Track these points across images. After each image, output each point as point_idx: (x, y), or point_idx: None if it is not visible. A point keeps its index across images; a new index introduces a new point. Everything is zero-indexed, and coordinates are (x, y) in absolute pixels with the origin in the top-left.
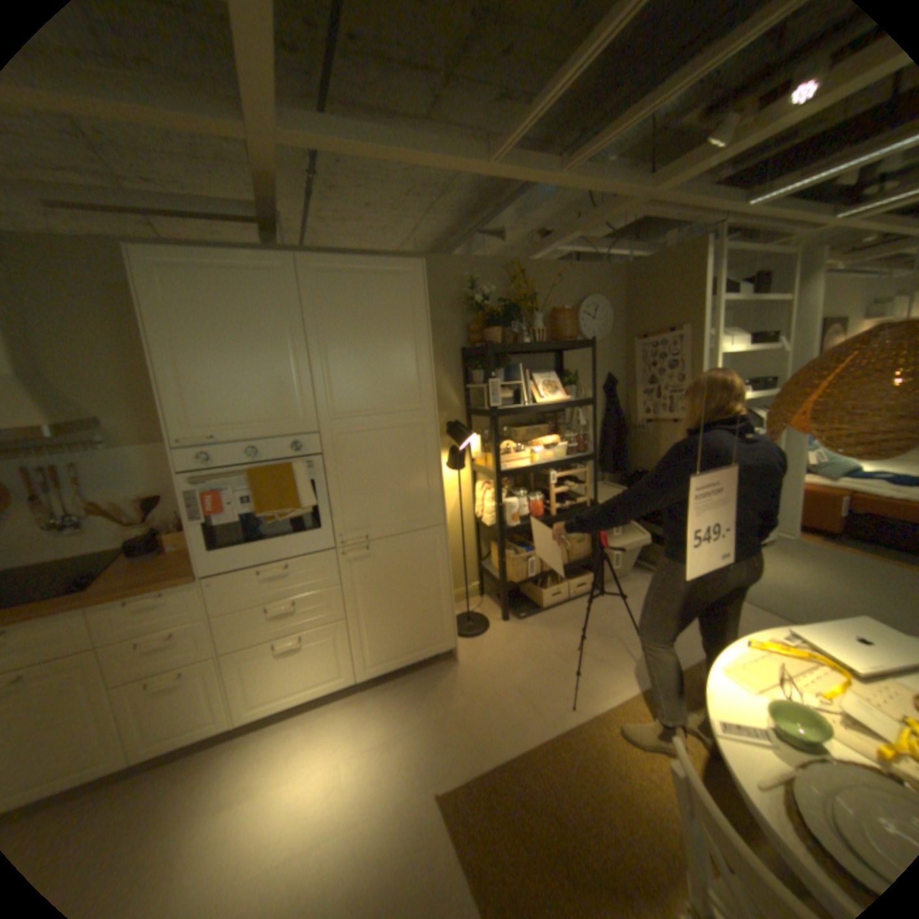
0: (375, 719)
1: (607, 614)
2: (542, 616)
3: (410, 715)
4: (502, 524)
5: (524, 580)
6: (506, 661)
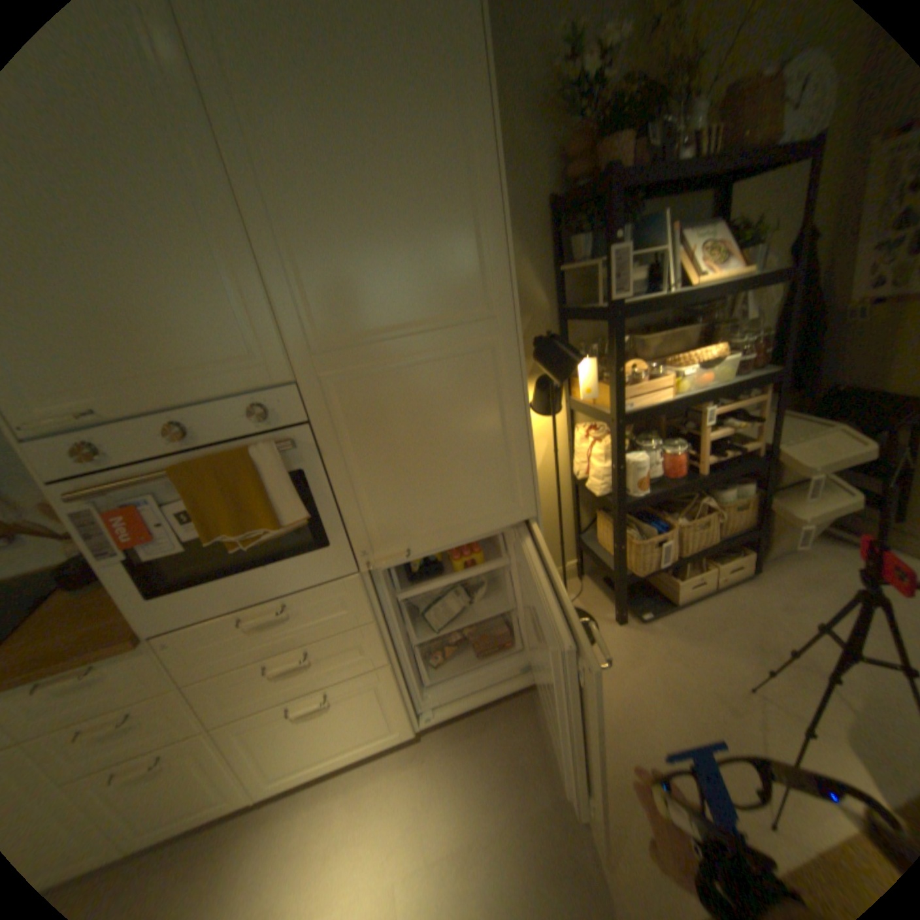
0: (445, 795)
1: (787, 620)
2: (678, 617)
3: (495, 794)
4: (624, 496)
5: (653, 572)
6: (634, 700)
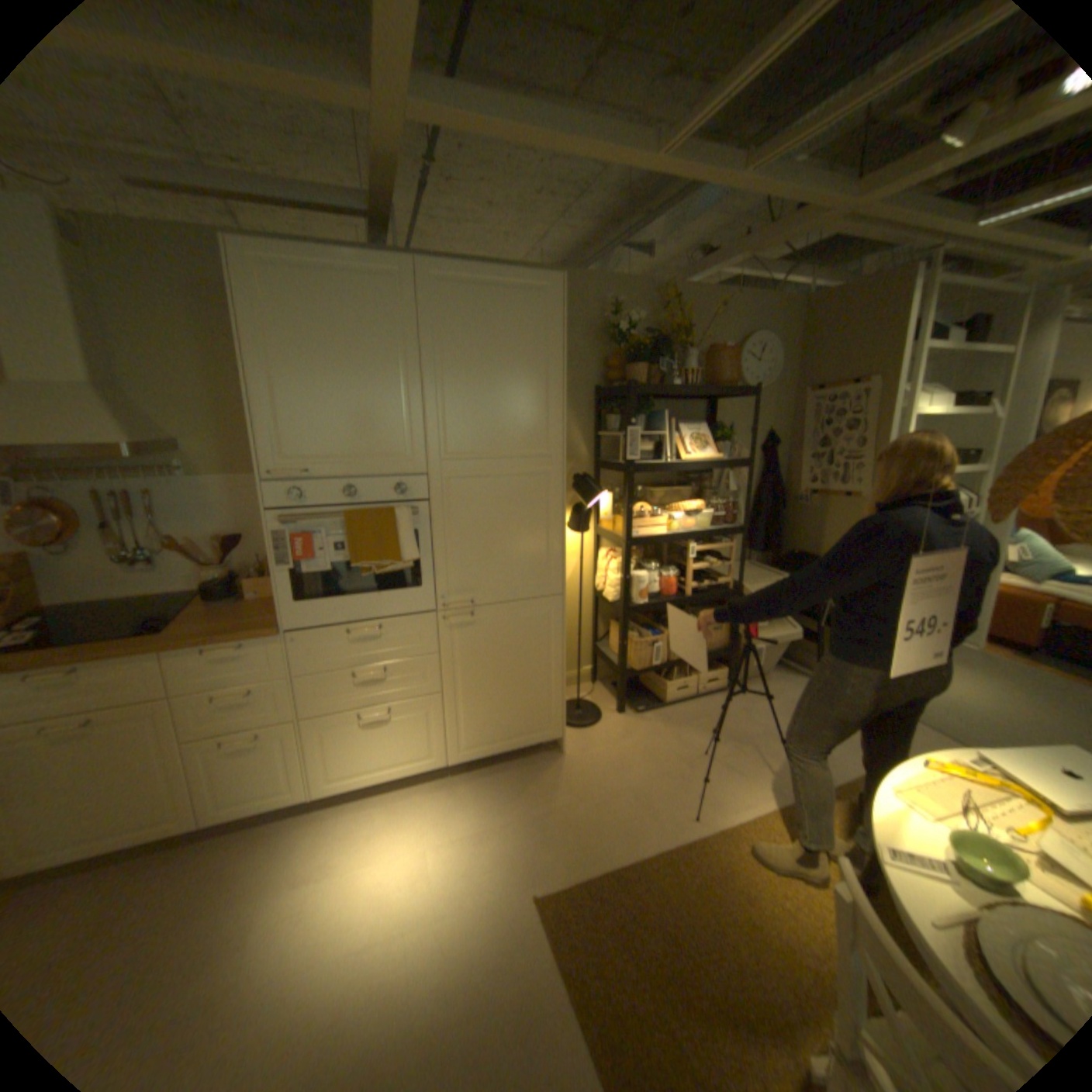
0: (467, 807)
1: (741, 717)
2: (664, 712)
3: (506, 807)
4: (627, 601)
5: (646, 668)
6: (619, 758)
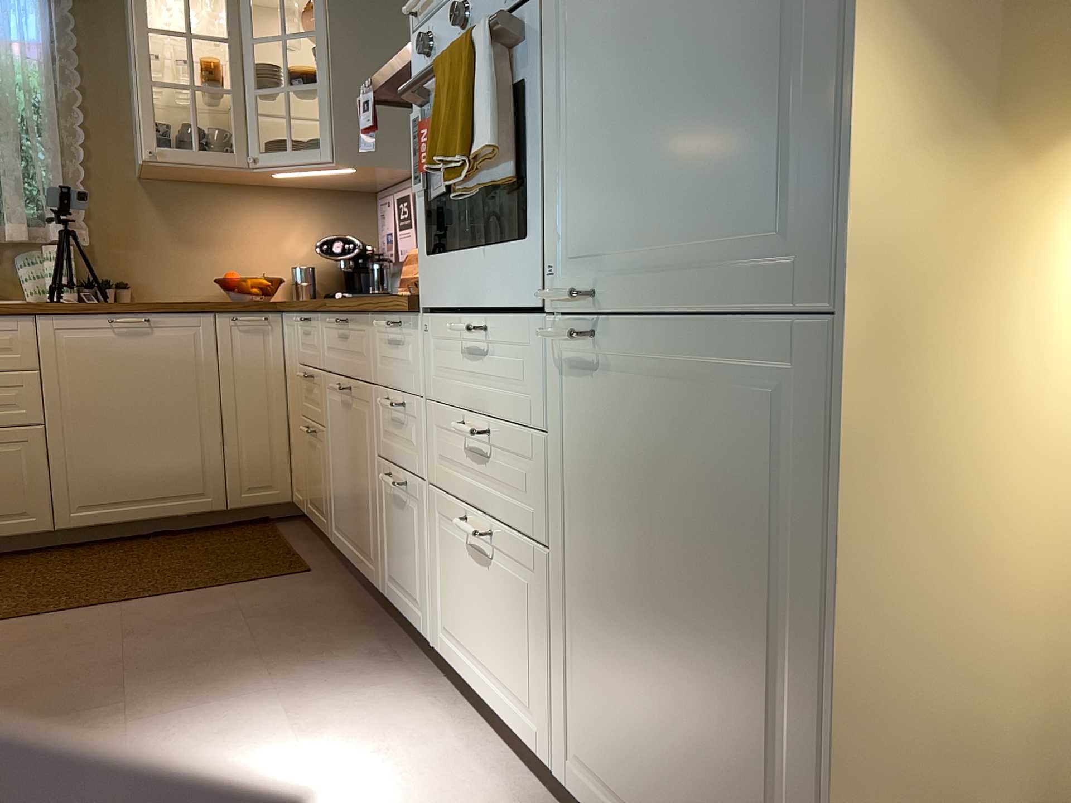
0: None
1: None
2: None
3: None
4: None
5: None
6: None
